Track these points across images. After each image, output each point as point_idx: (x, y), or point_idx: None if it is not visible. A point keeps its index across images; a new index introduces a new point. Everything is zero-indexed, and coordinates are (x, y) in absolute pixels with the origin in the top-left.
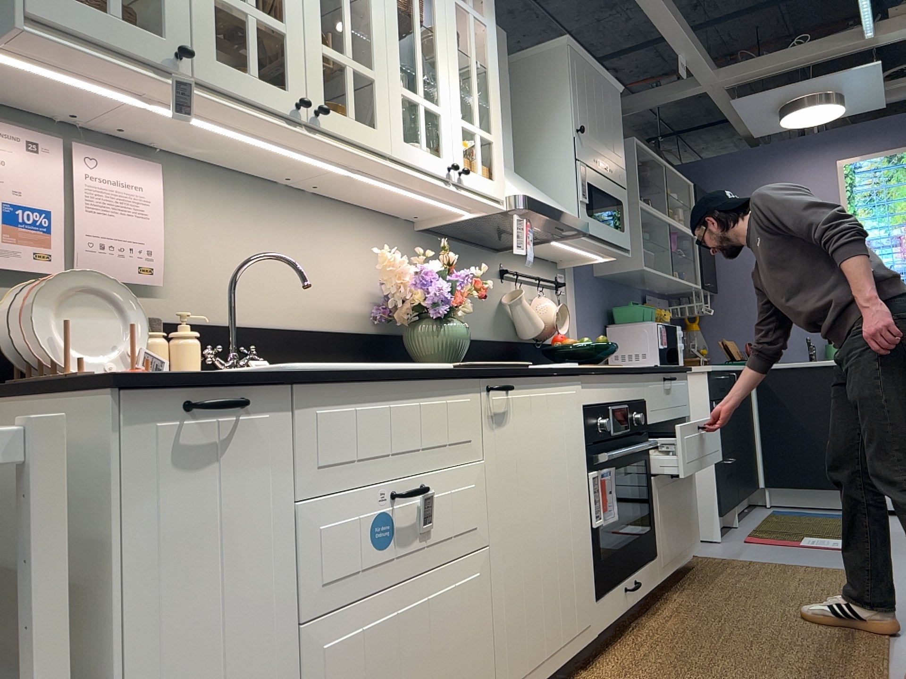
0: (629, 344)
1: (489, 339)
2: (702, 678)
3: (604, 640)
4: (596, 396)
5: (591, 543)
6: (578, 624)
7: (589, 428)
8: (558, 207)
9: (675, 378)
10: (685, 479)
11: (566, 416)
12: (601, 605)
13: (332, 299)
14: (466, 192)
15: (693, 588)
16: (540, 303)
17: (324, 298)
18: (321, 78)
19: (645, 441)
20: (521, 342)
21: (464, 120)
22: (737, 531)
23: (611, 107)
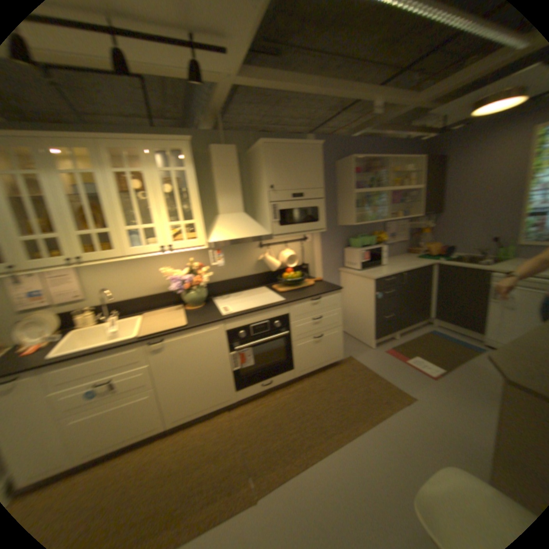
0: (350, 257)
1: (249, 275)
2: (251, 433)
3: (253, 398)
4: (236, 325)
5: (231, 375)
6: (219, 401)
7: (230, 338)
8: (245, 234)
9: (318, 299)
10: (328, 336)
11: (207, 339)
12: (238, 393)
13: (156, 283)
14: (175, 252)
15: (318, 379)
16: (281, 254)
17: (152, 284)
18: (76, 245)
19: (283, 331)
20: (272, 271)
21: (168, 223)
22: (392, 343)
23: (307, 158)
